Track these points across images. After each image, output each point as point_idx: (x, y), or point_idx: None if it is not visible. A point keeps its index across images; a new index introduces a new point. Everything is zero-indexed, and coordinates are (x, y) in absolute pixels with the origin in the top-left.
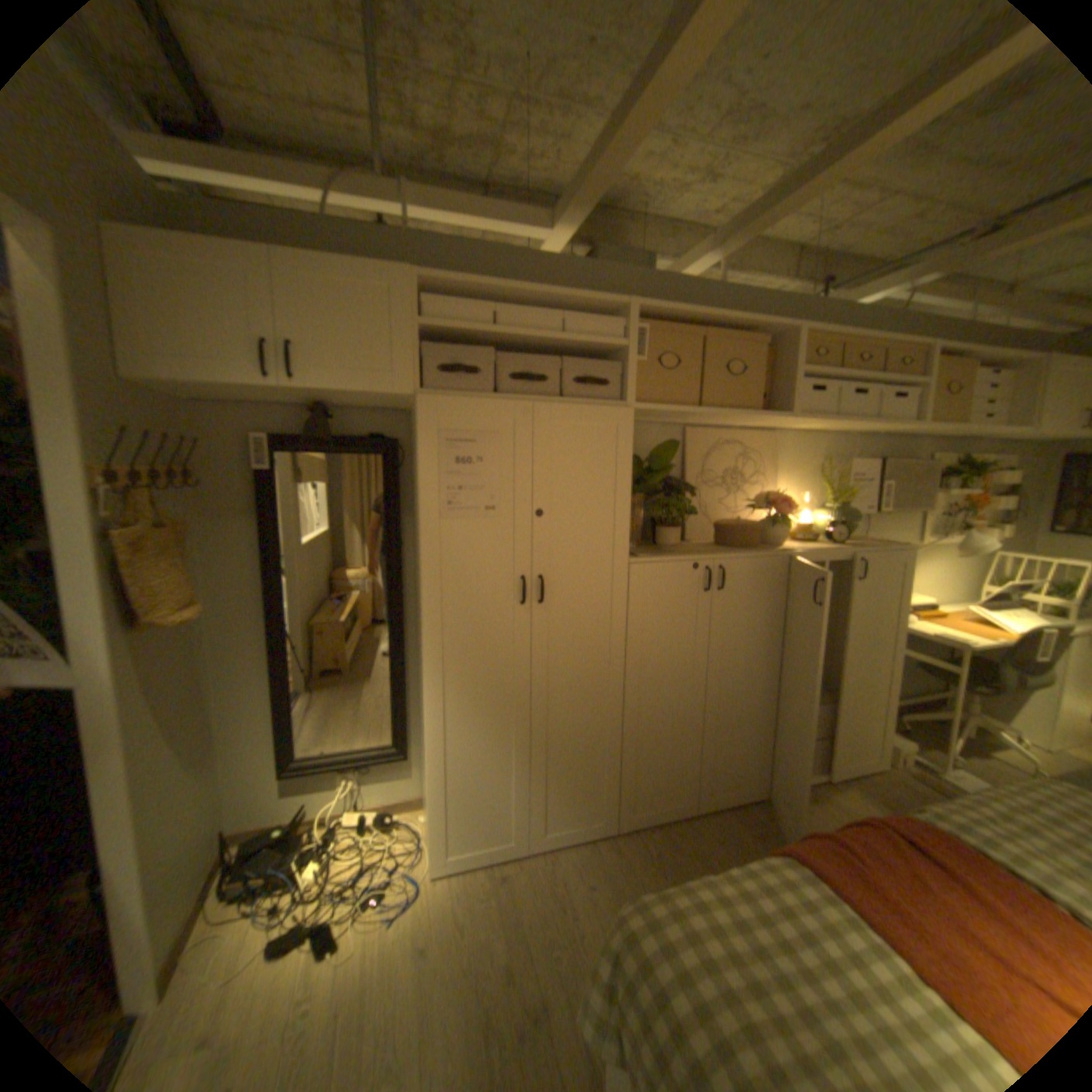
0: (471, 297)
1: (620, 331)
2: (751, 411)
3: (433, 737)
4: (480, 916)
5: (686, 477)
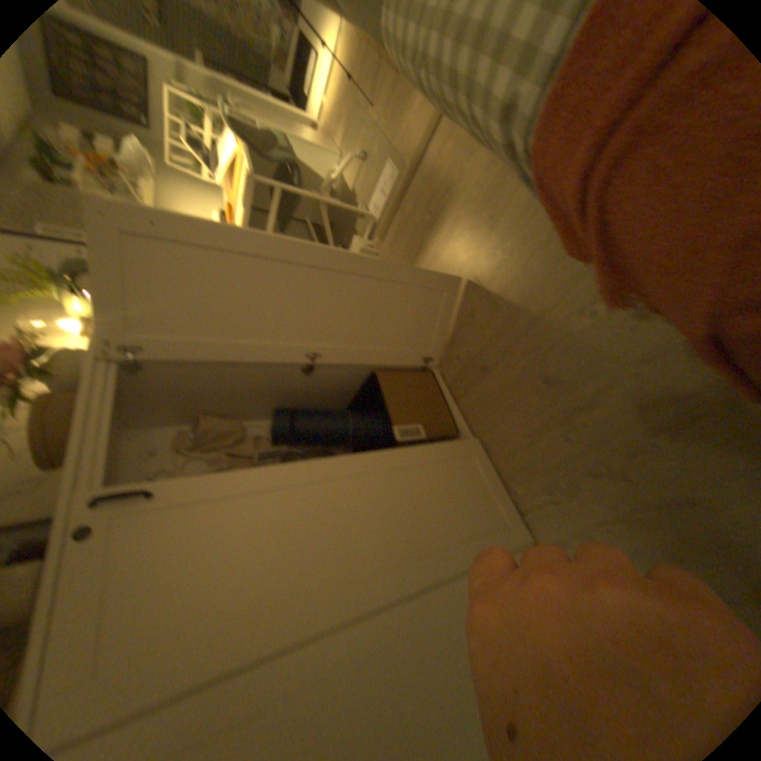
0: None
1: None
2: None
3: None
4: None
5: None
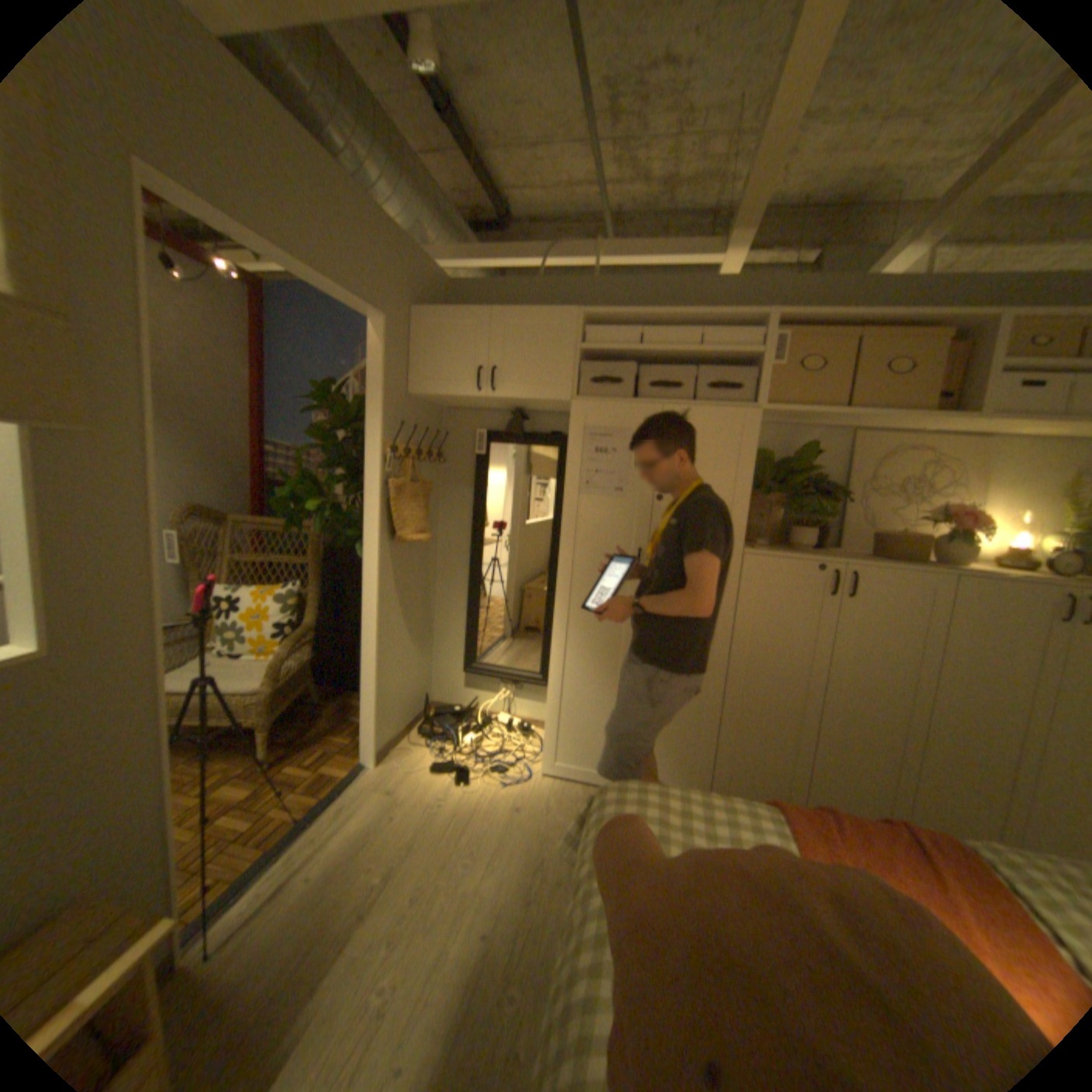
0: (628, 320)
1: (759, 336)
2: (920, 408)
3: (555, 661)
4: (566, 809)
5: (853, 480)
